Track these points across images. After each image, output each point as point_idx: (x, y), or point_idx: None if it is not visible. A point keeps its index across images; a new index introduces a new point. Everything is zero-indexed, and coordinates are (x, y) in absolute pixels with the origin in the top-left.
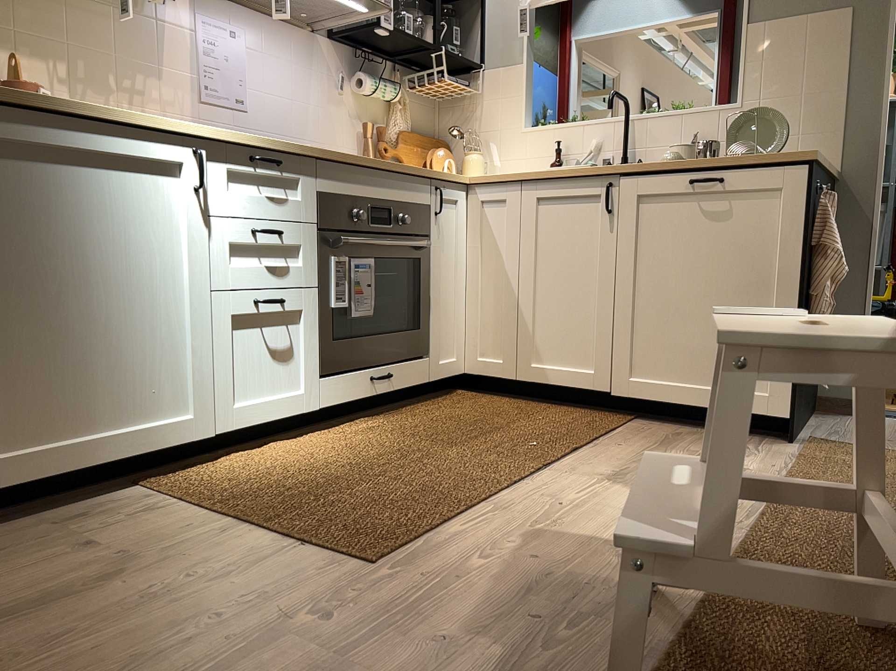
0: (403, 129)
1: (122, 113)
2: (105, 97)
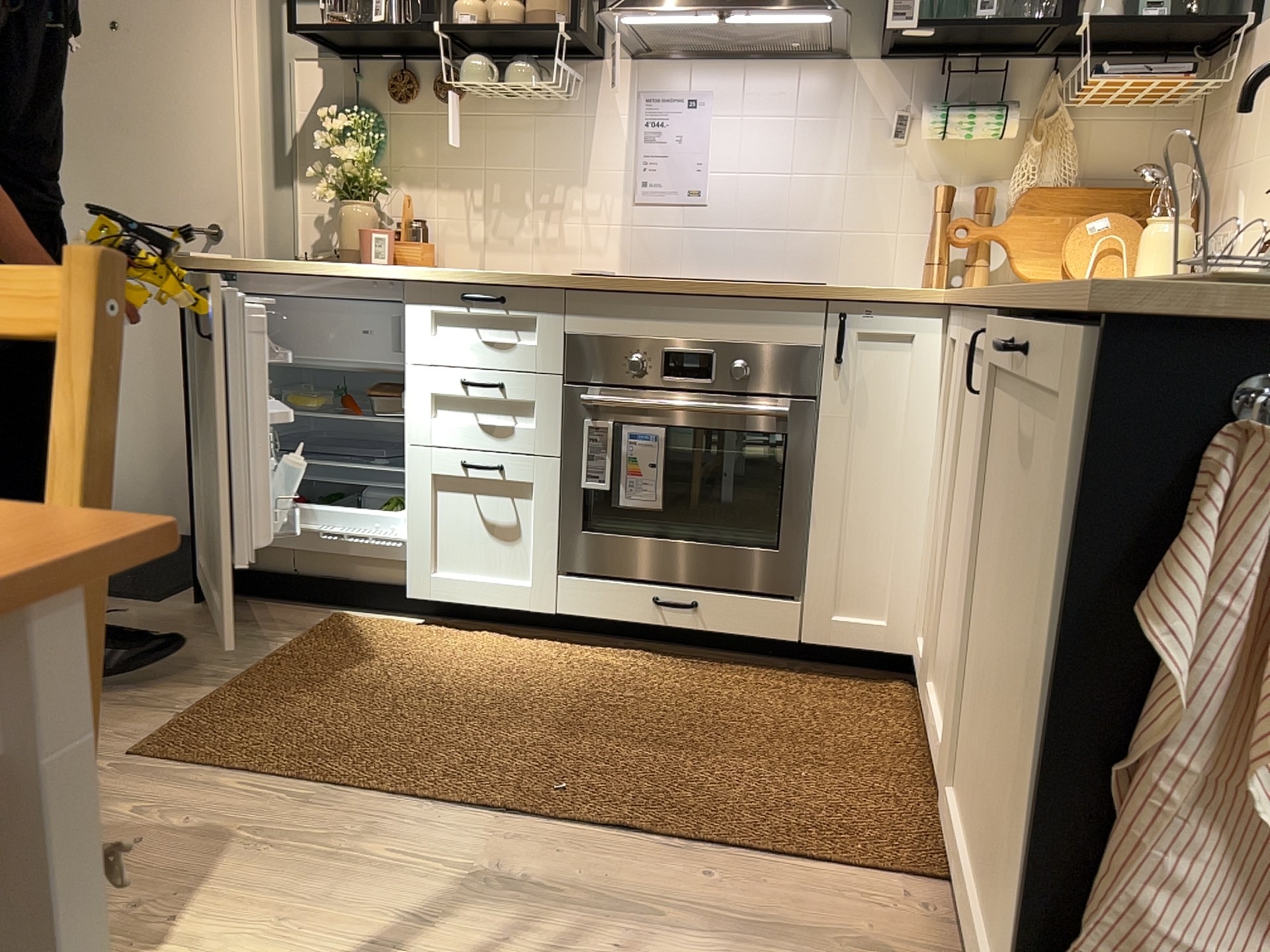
0: (1039, 186)
1: (322, 264)
2: (516, 216)
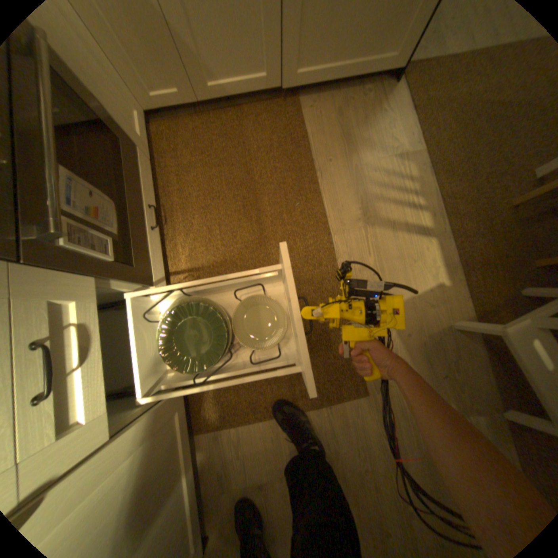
0: None
1: None
2: None
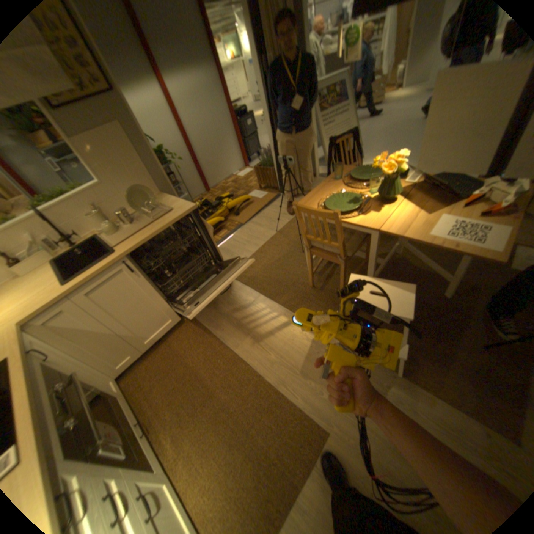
0: None
1: None
2: None
